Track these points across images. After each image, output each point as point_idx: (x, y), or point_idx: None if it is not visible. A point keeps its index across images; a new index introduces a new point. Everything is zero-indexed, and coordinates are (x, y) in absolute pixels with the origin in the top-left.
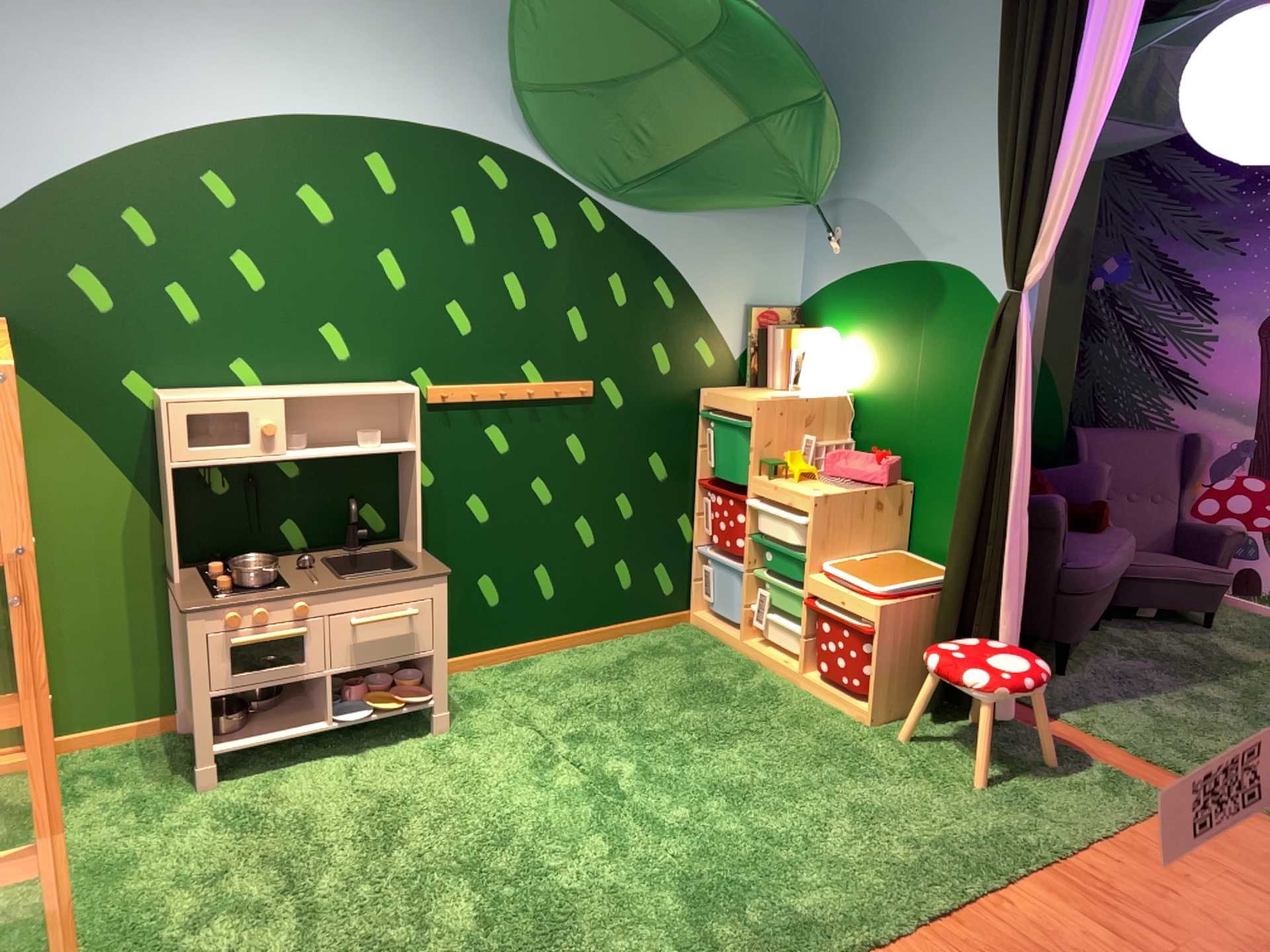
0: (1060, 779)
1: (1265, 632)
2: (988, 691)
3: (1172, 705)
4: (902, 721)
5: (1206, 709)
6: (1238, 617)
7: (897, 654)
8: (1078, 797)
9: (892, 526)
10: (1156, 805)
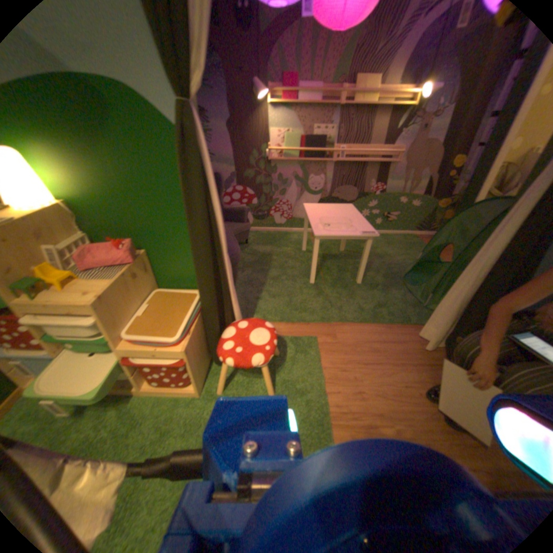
0: (290, 360)
1: (263, 237)
2: (267, 359)
3: (276, 286)
4: (211, 377)
5: (284, 282)
6: (252, 234)
7: (197, 354)
8: (304, 366)
9: (146, 277)
10: (318, 345)
